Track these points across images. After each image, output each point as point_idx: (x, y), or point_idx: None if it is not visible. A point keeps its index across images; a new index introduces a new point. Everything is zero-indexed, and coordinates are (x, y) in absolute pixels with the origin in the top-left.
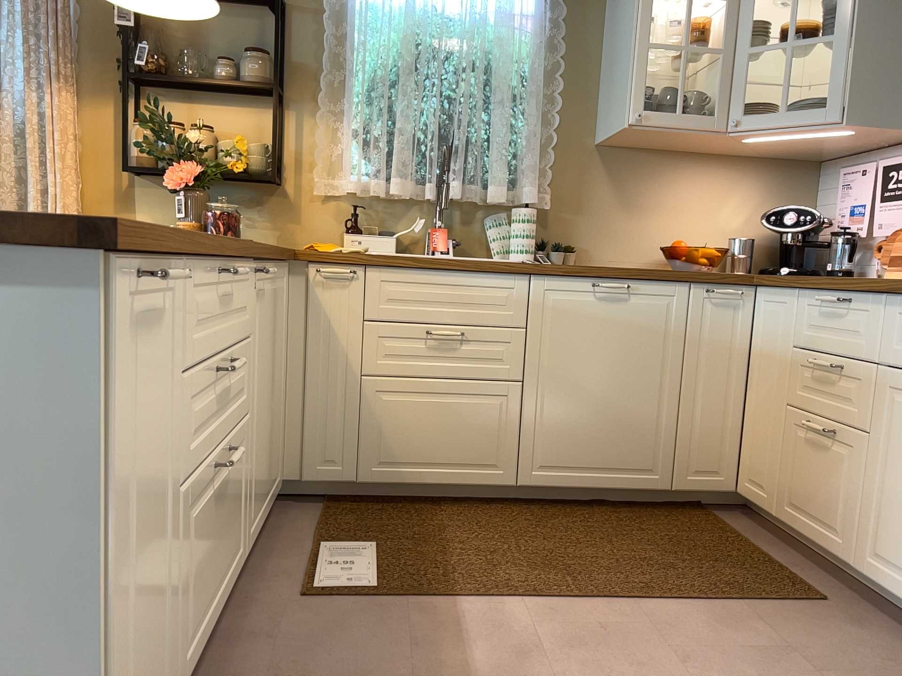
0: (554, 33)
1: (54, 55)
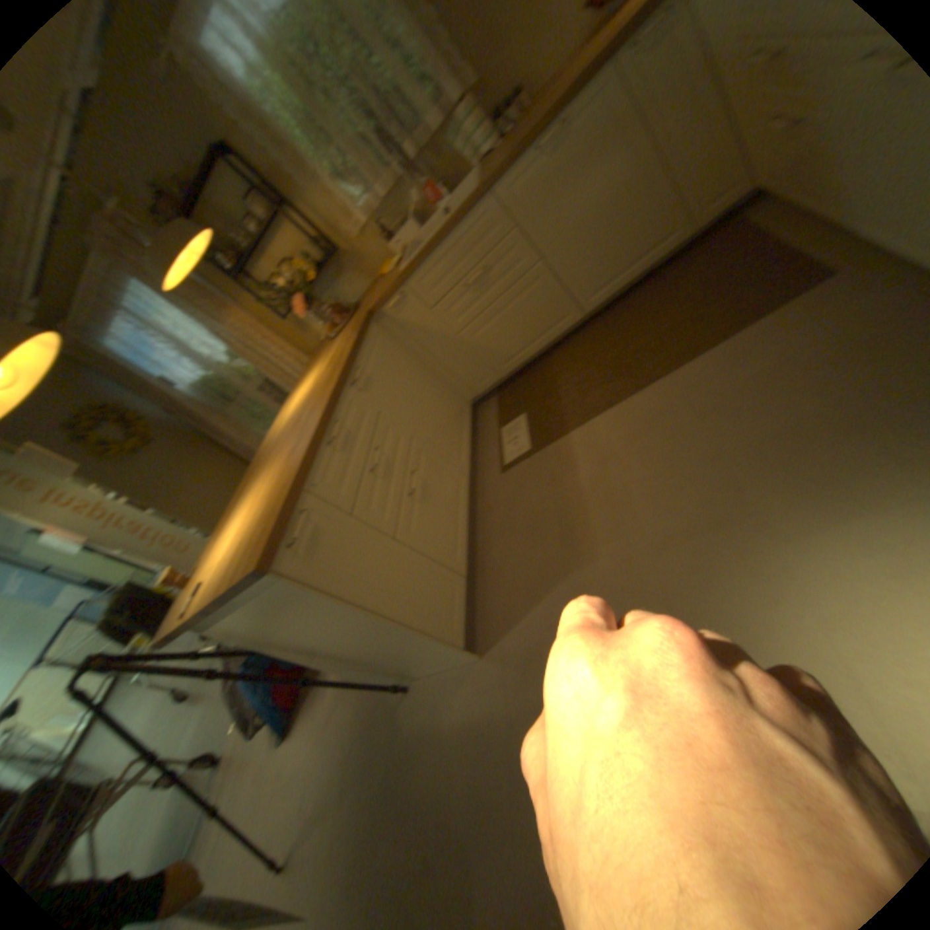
0: None
1: (201, 303)
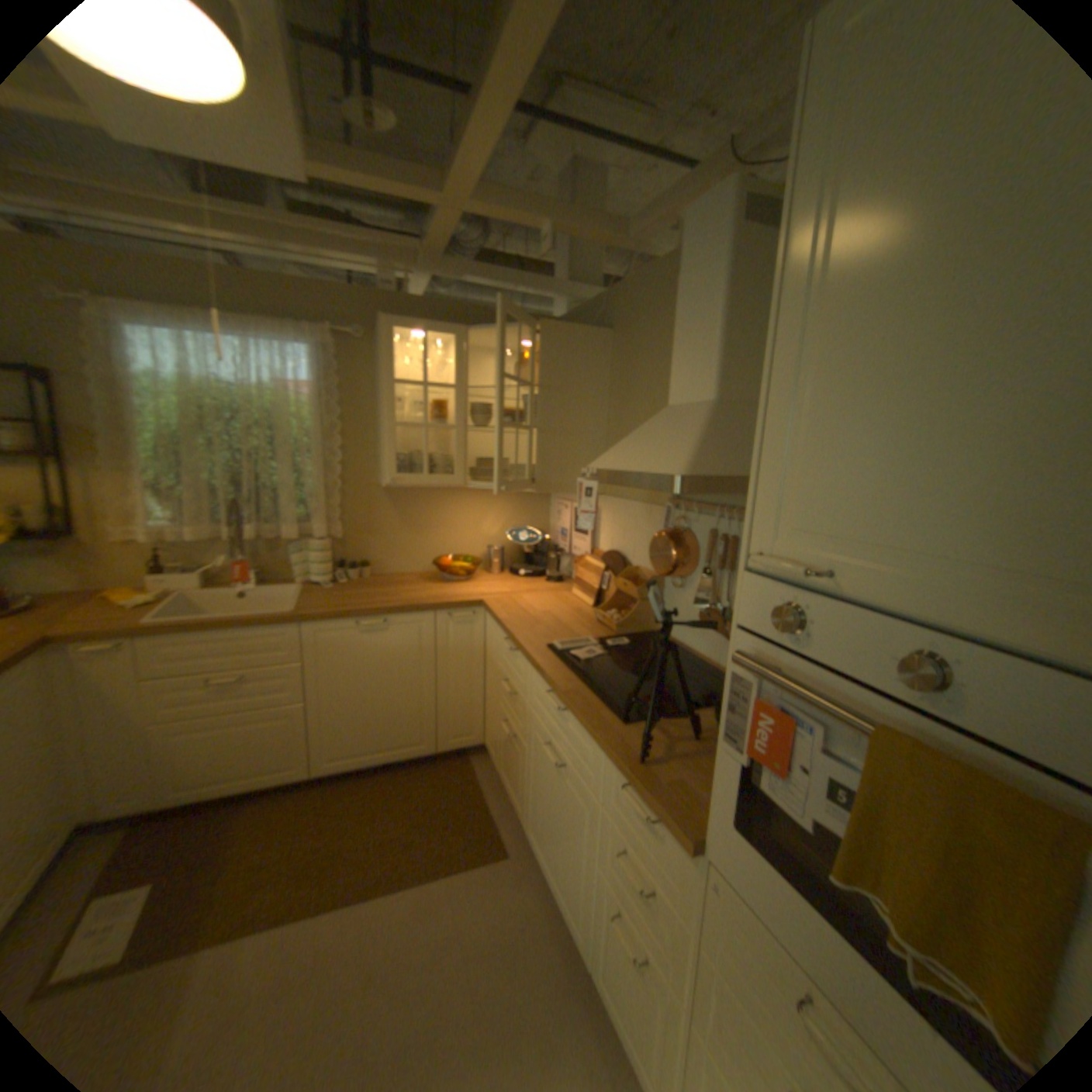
0: (332, 399)
1: None
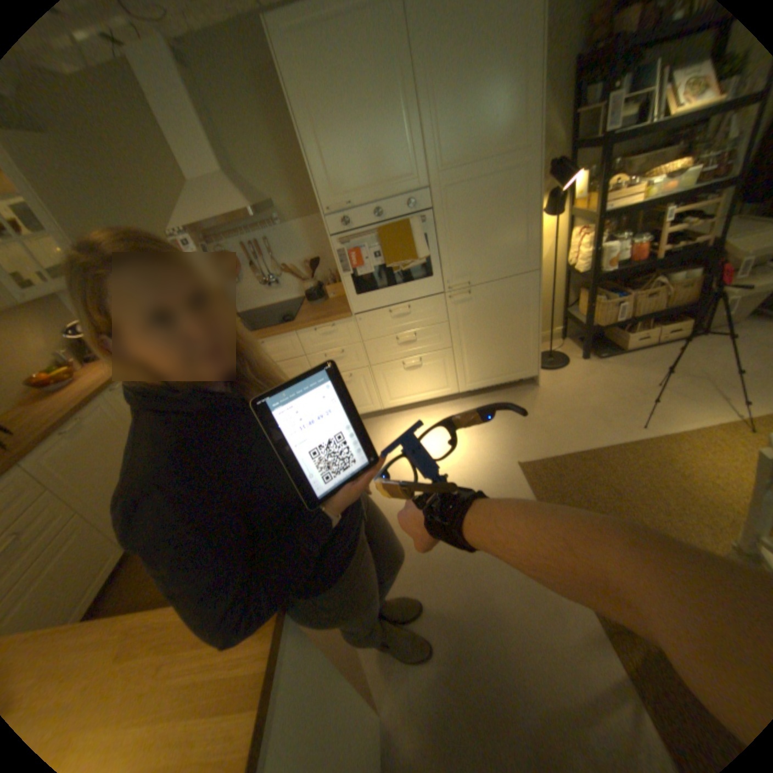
0: None
1: None
